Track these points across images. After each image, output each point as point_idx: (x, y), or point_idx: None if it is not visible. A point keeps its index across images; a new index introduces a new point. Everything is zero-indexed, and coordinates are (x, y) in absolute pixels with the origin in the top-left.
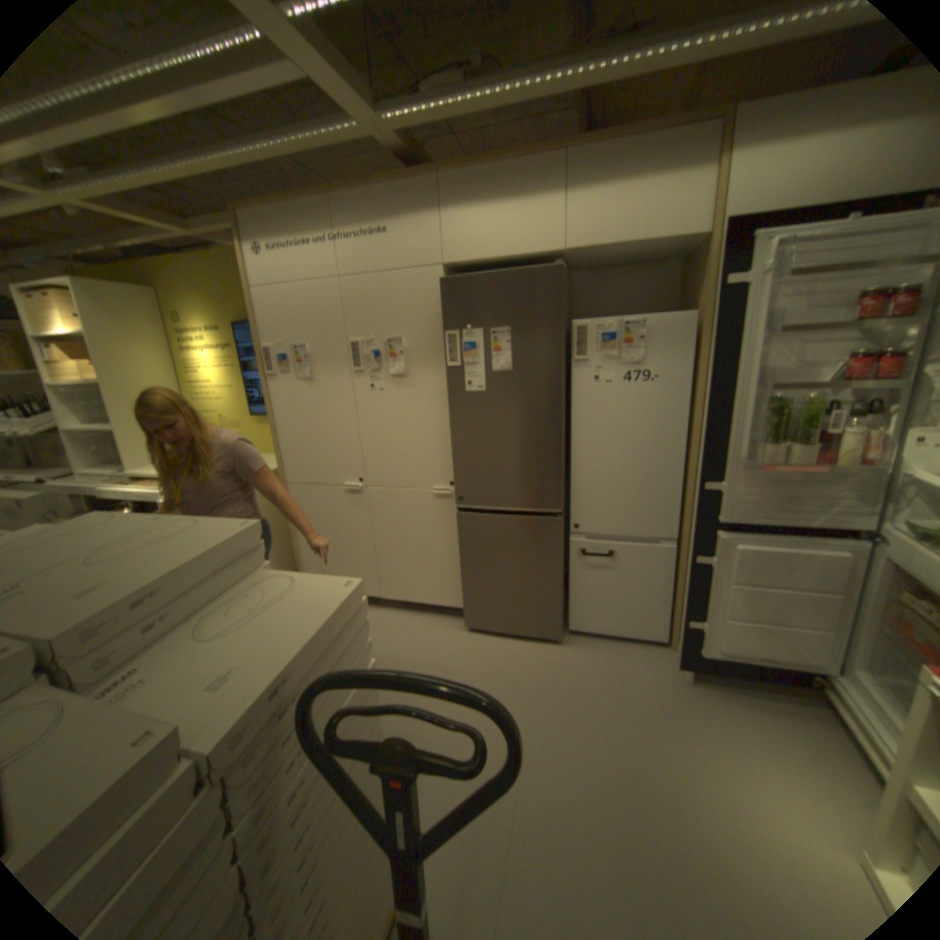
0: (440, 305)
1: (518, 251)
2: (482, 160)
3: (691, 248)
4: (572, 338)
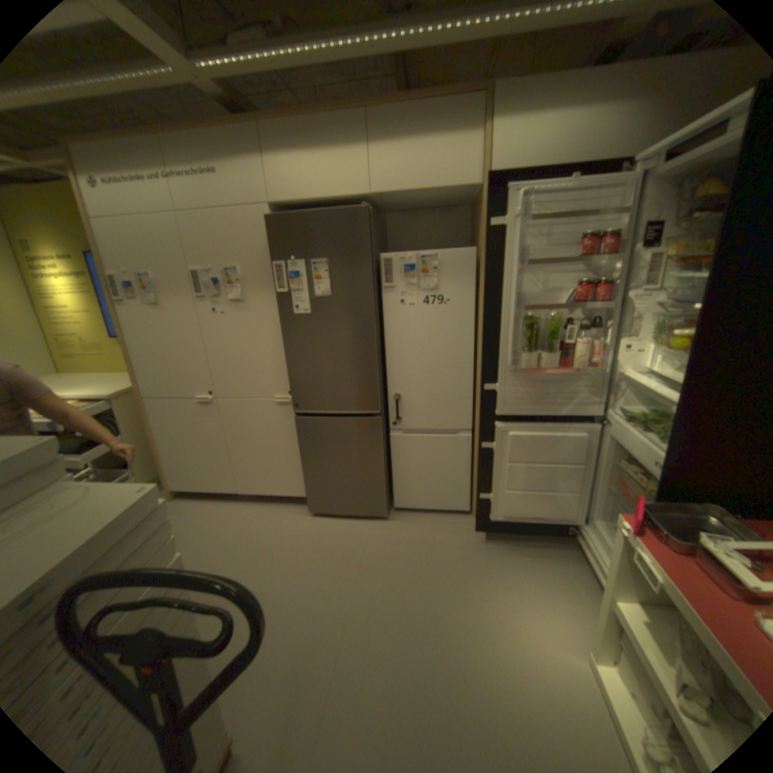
0: (270, 239)
1: (332, 193)
2: (296, 112)
3: (474, 197)
4: (382, 268)
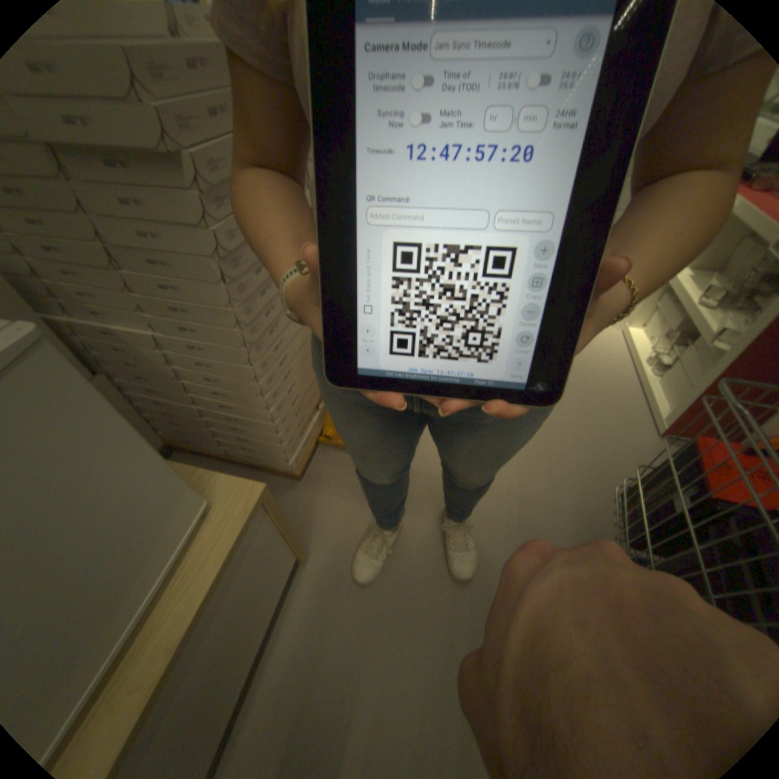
0: None
1: None
2: None
3: None
4: None
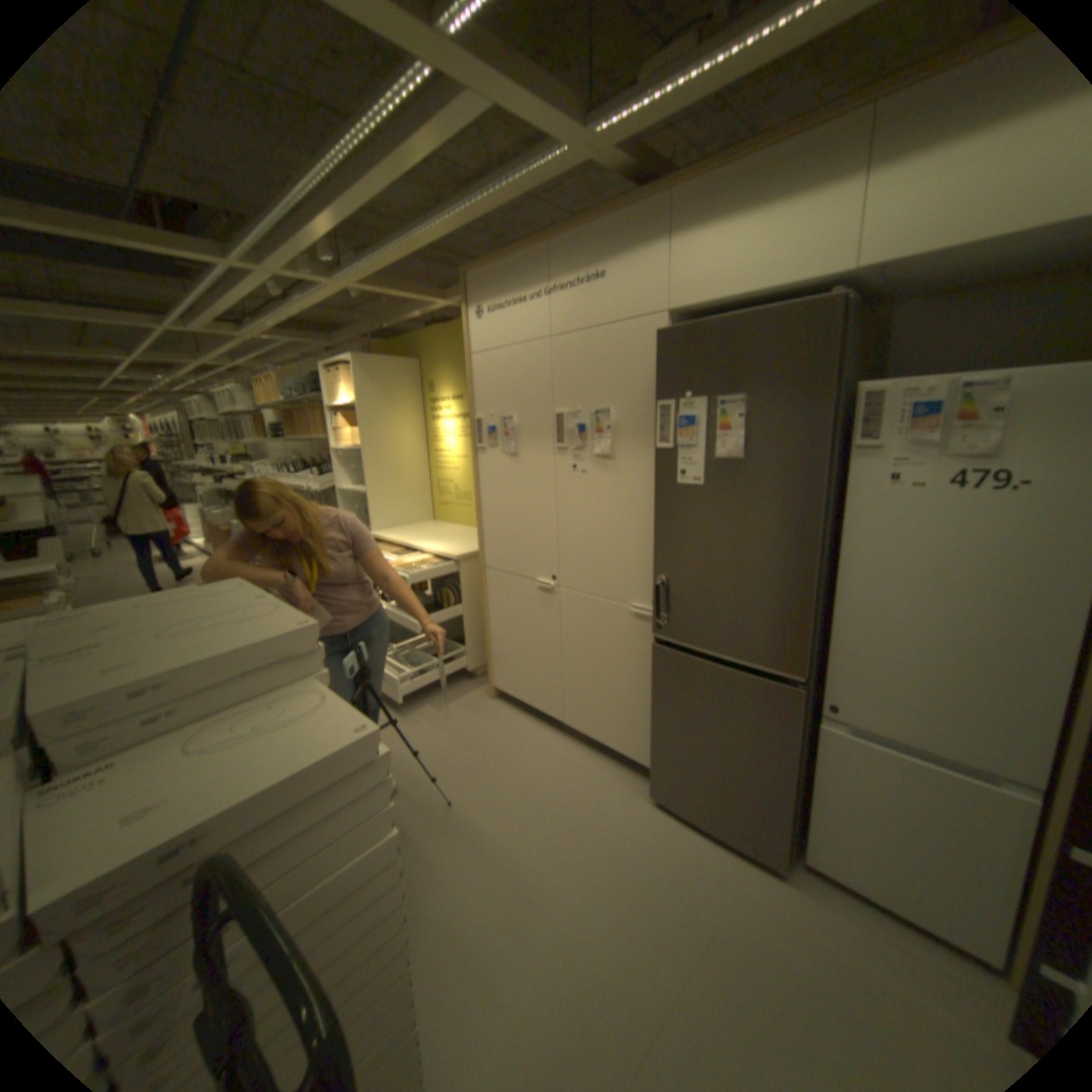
0: (661, 365)
1: (777, 279)
2: (732, 155)
3: None
4: (859, 410)
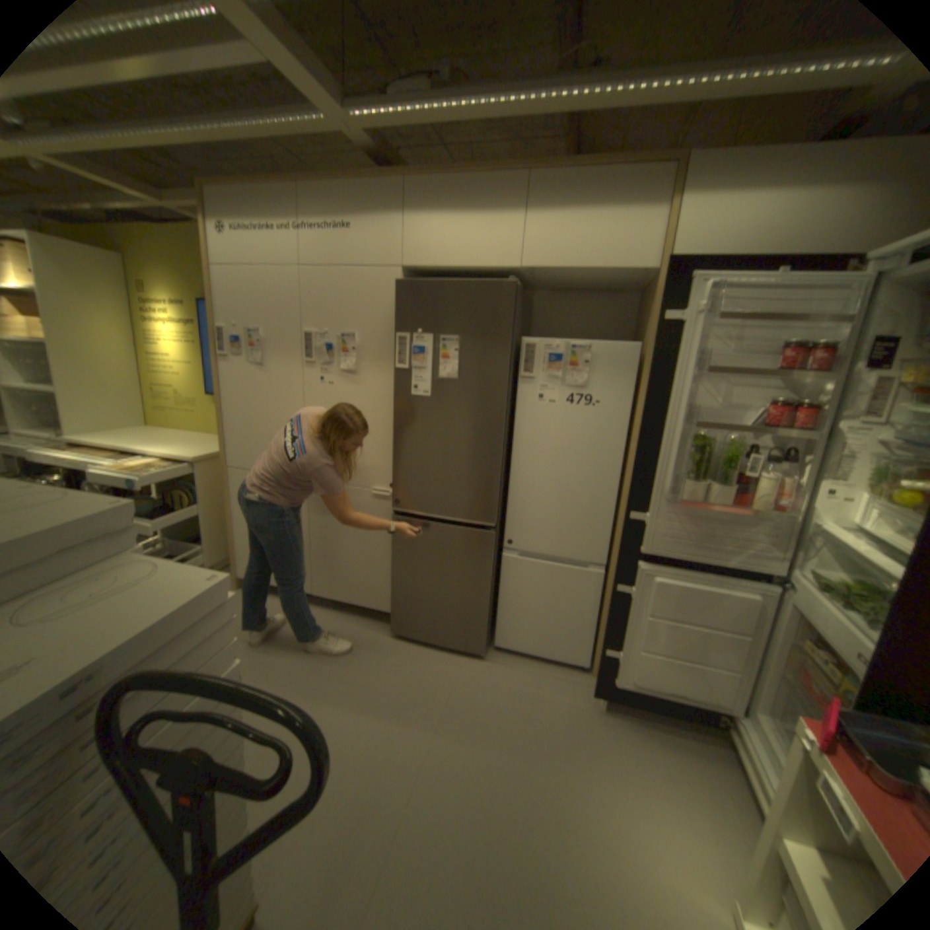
0: (396, 306)
1: (476, 262)
2: (448, 170)
3: (645, 282)
4: (522, 354)
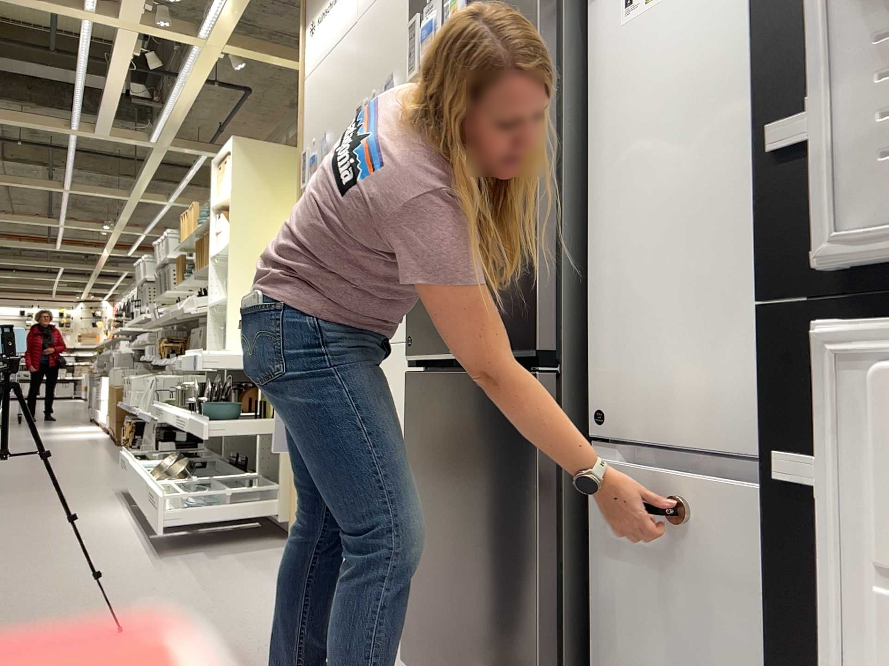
0: None
1: None
2: None
3: None
4: None
